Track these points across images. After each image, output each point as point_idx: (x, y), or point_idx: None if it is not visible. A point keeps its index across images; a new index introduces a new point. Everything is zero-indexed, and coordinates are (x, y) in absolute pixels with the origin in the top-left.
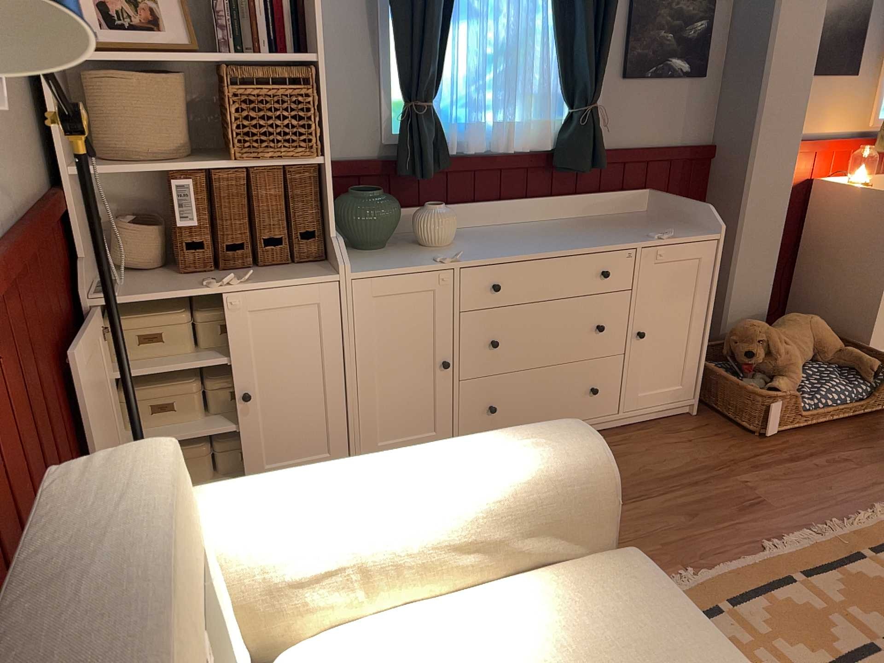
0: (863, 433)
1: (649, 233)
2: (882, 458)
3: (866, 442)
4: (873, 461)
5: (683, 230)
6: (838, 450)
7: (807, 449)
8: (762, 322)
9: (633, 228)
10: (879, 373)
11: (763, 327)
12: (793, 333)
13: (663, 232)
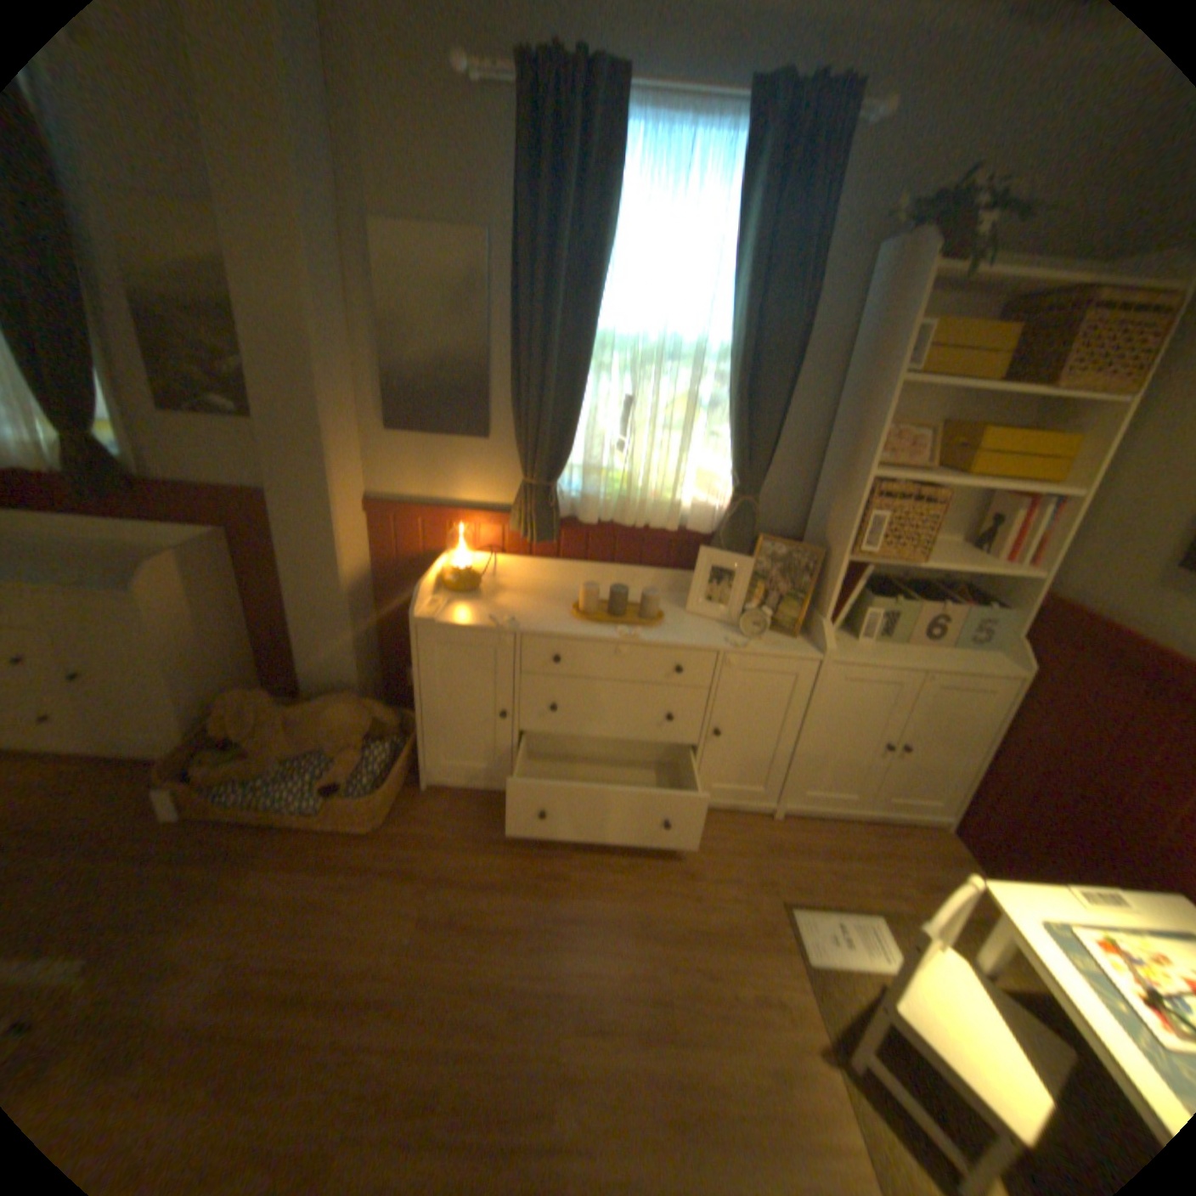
0: (273, 859)
1: (83, 580)
2: (212, 901)
3: (249, 872)
4: (195, 900)
5: (128, 584)
6: (200, 870)
7: (178, 855)
8: (248, 700)
9: (107, 570)
10: (324, 796)
11: (235, 706)
12: (296, 720)
13: (98, 582)
